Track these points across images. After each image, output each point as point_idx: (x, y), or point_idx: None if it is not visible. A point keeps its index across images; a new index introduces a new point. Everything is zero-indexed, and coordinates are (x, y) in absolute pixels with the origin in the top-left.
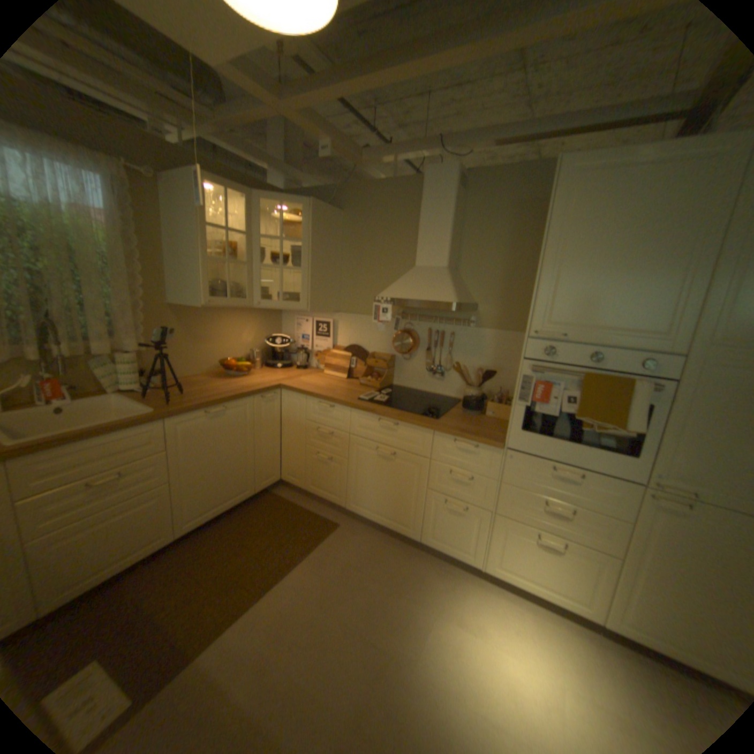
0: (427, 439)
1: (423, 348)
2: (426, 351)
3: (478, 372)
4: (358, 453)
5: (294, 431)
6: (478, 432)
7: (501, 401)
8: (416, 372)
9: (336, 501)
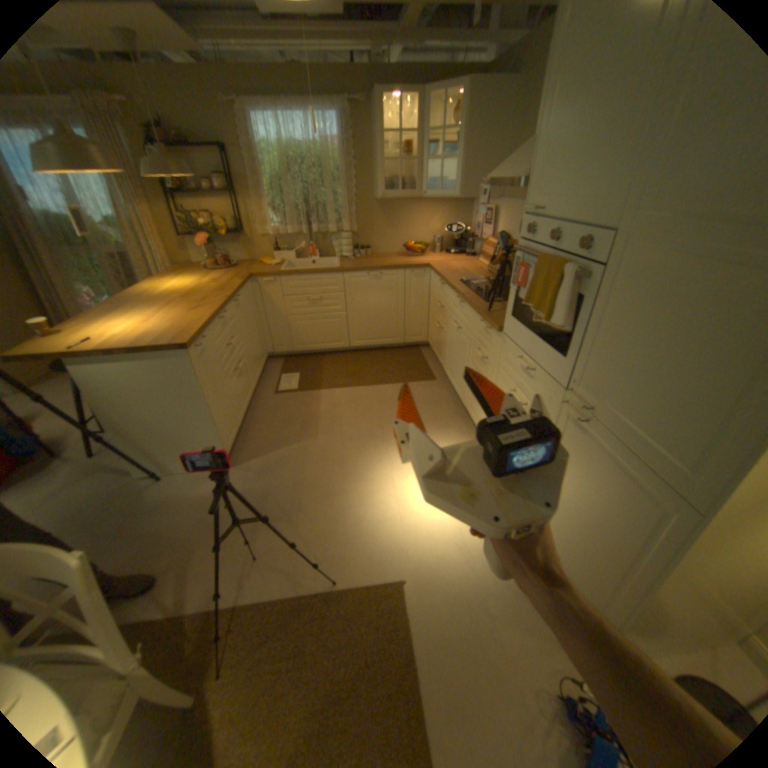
0: (473, 318)
1: None
2: None
3: None
4: (450, 327)
5: (432, 304)
6: (498, 317)
7: None
8: None
9: (441, 364)
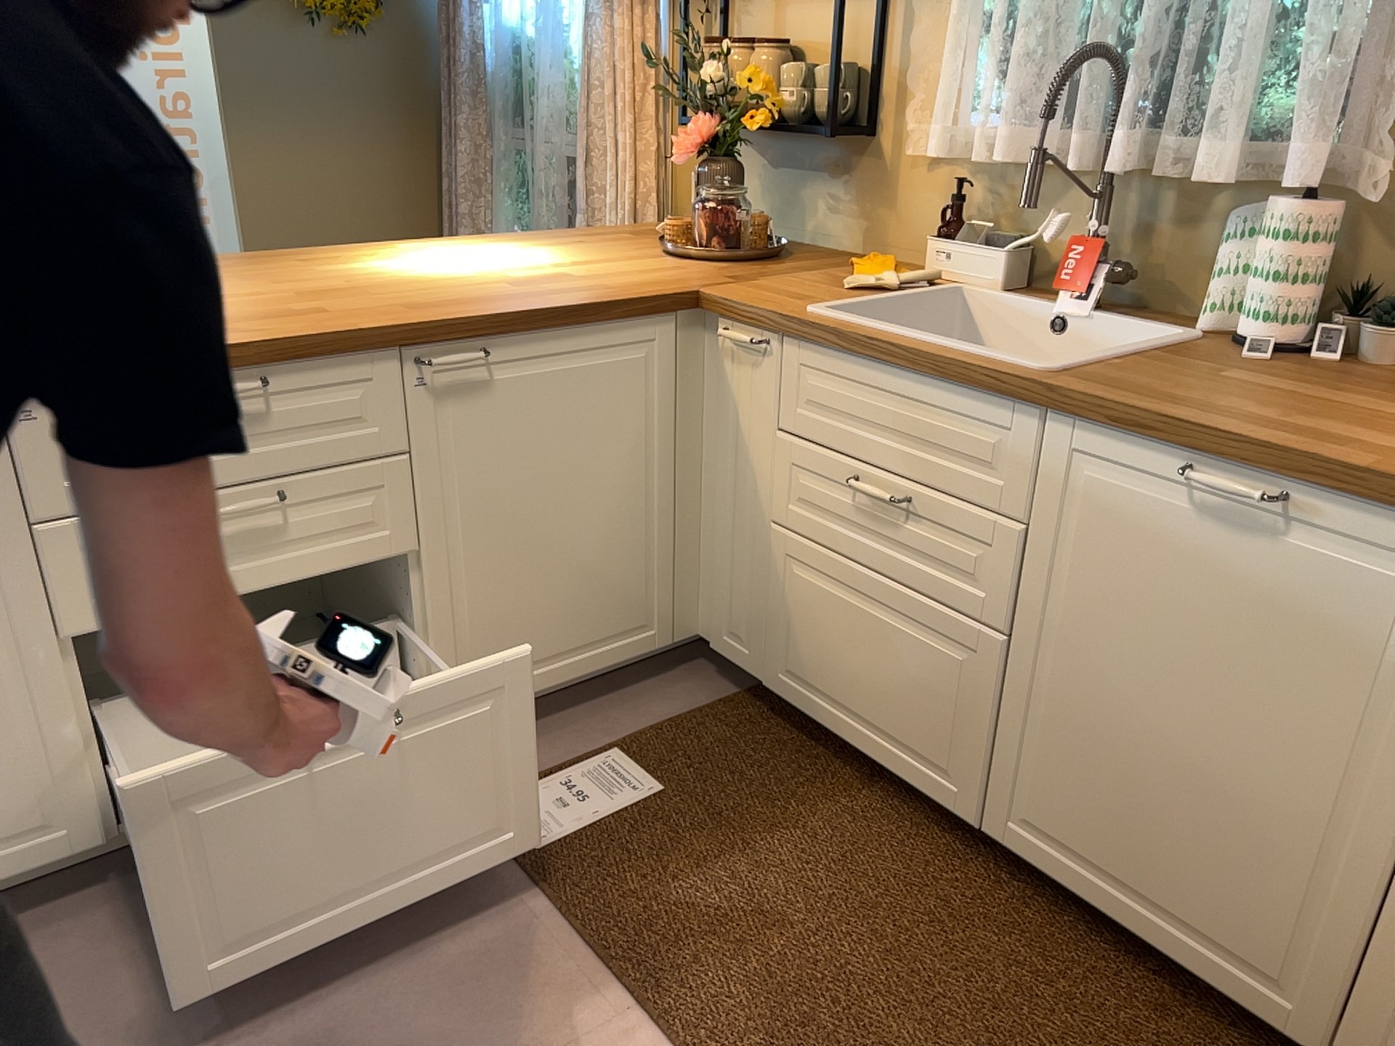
0: None
1: None
2: None
3: None
4: None
5: None
6: None
7: None
8: None
9: None
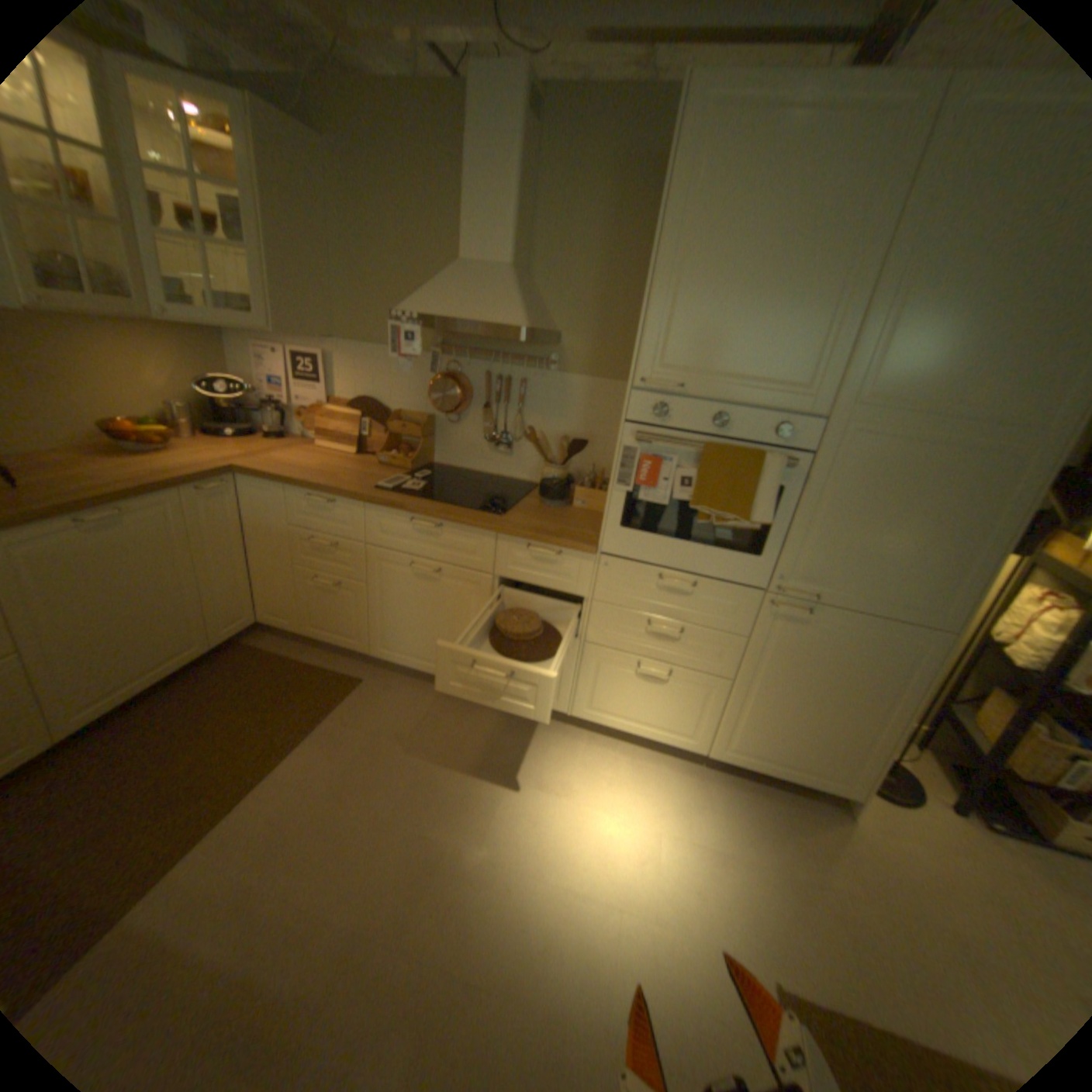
0: (488, 546)
1: (480, 405)
2: (483, 410)
3: (561, 443)
4: (383, 574)
5: (269, 545)
6: (561, 533)
7: (594, 486)
8: (469, 444)
9: (353, 647)
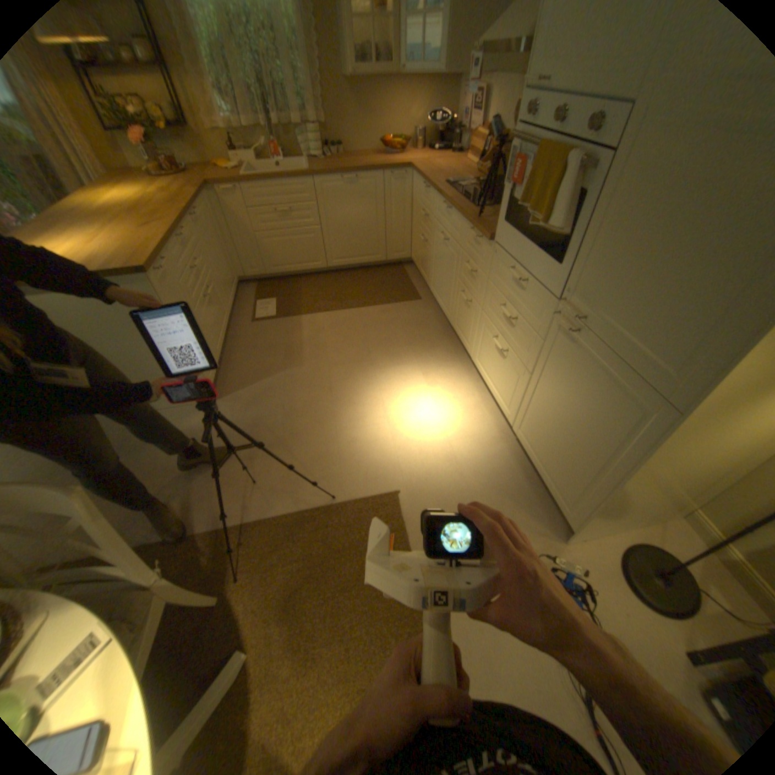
0: (461, 227)
1: None
2: None
3: None
4: (435, 239)
5: (415, 214)
6: (489, 224)
7: None
8: None
9: (425, 282)
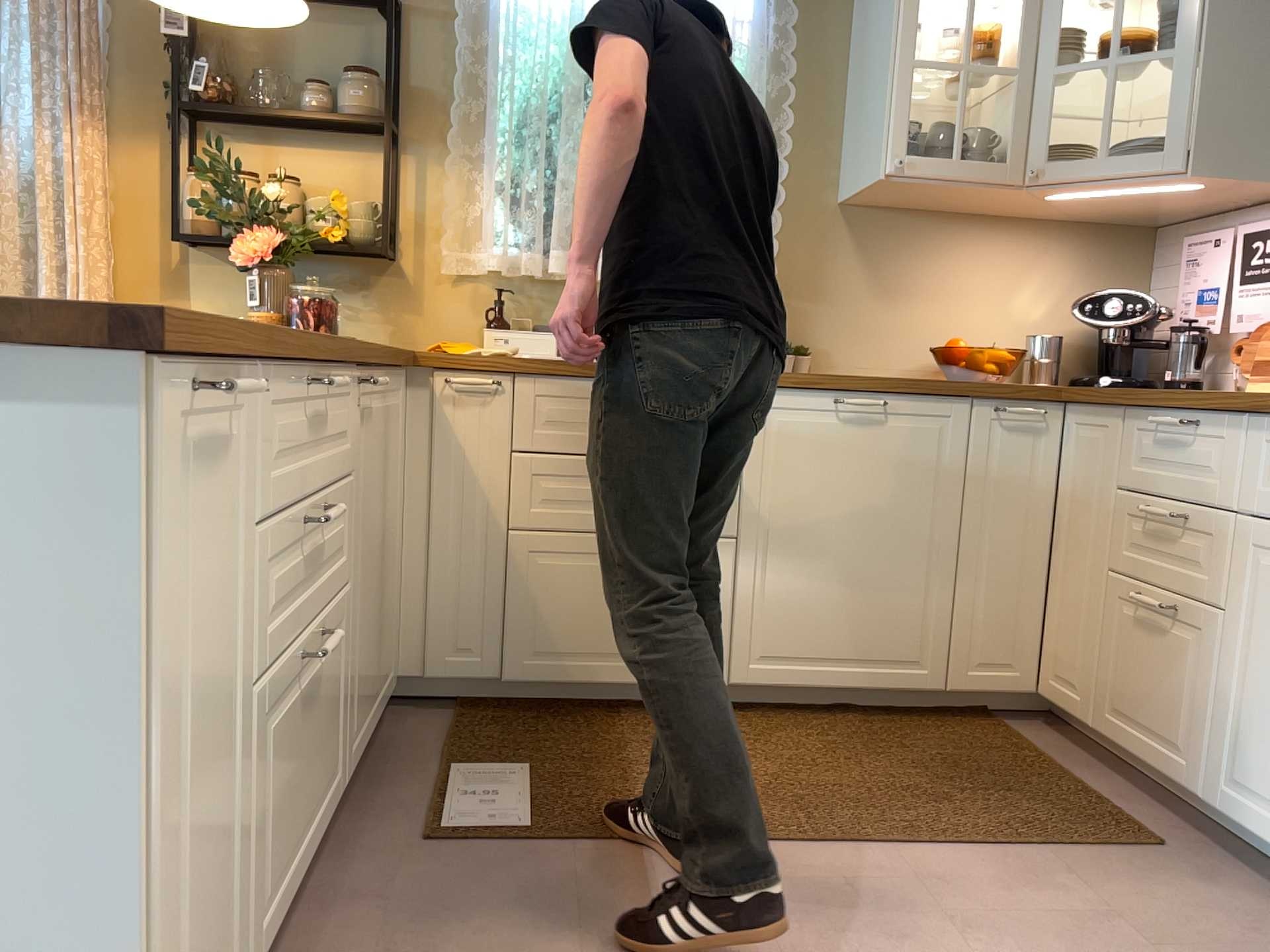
0: None
1: None
2: None
3: None
4: (1263, 585)
5: (1086, 530)
6: None
7: None
8: None
9: (1177, 771)
